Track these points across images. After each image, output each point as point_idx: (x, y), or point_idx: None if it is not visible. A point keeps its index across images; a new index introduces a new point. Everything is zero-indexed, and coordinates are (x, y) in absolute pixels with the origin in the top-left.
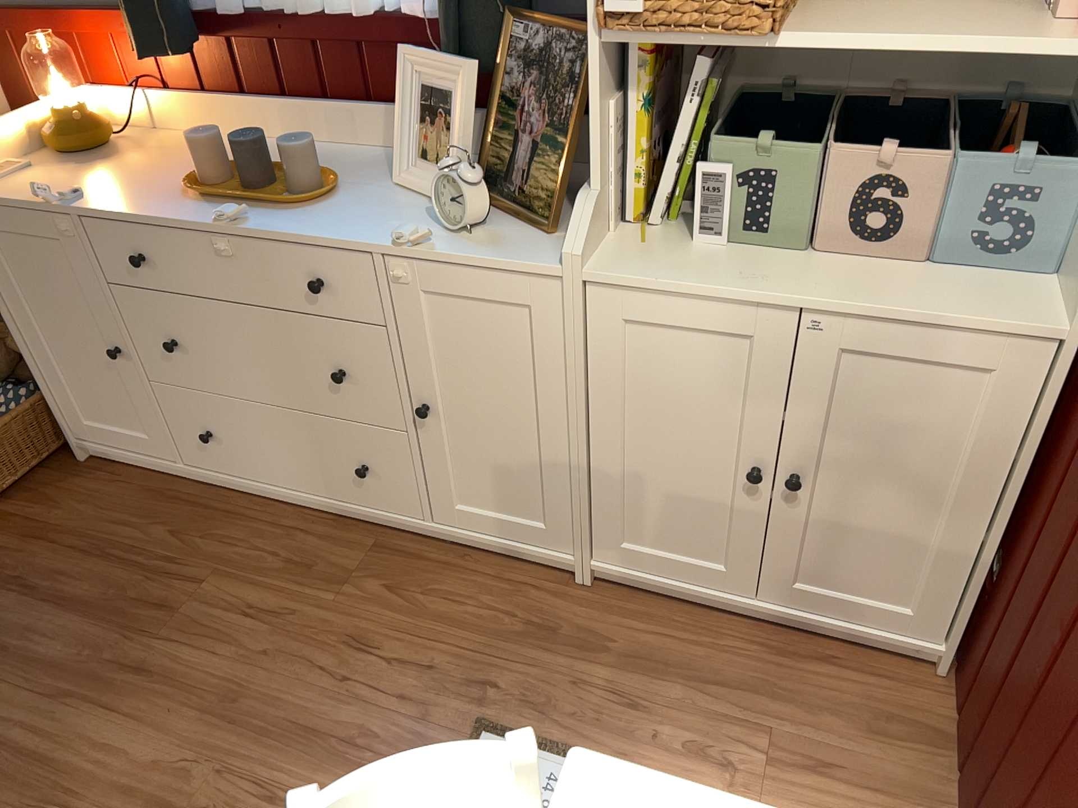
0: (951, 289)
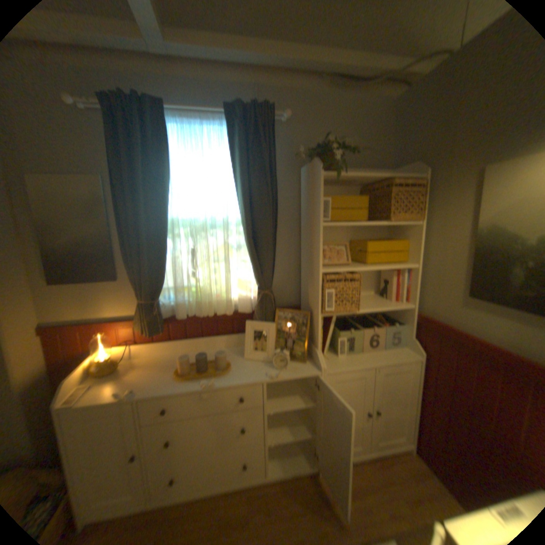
0: (396, 355)
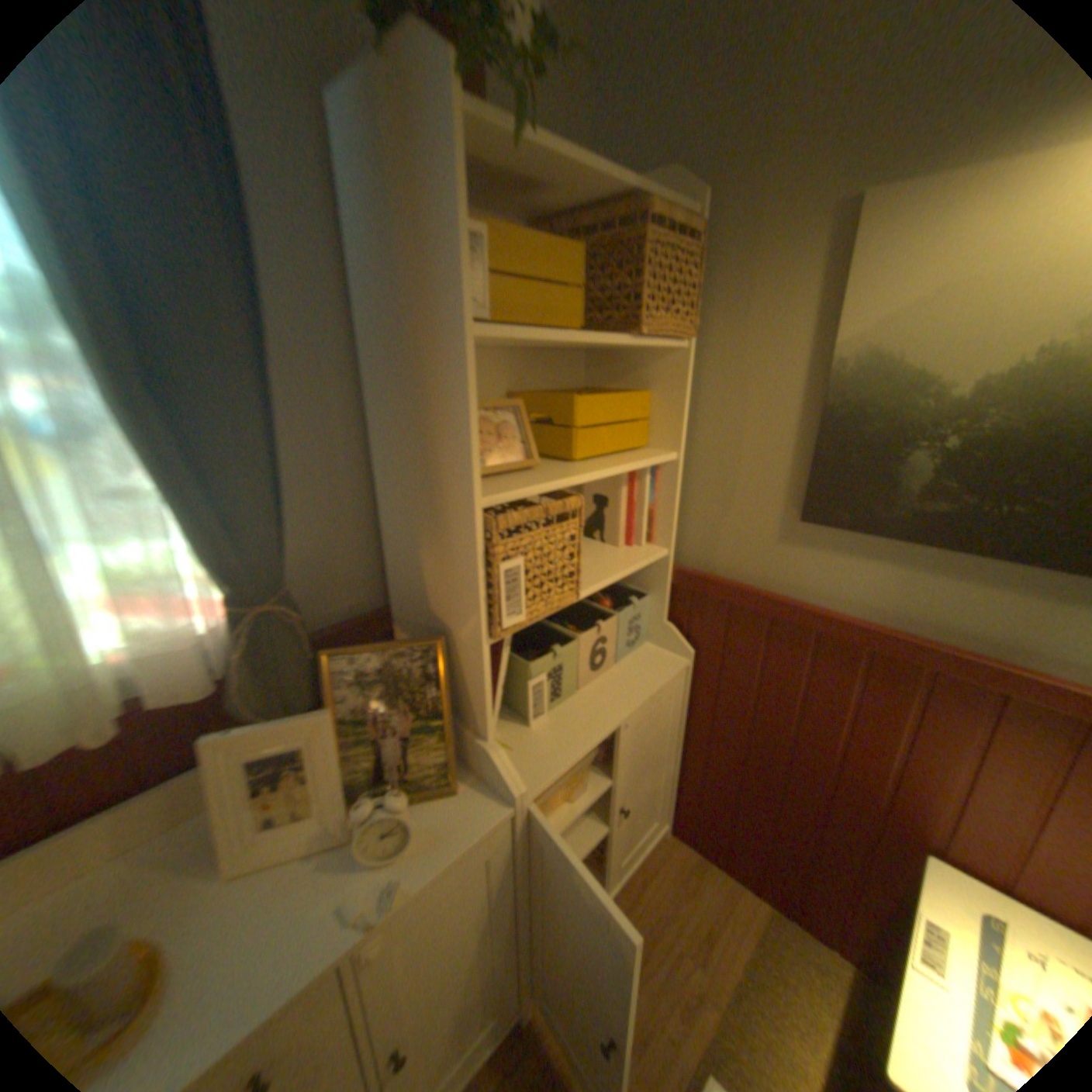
0: (640, 667)
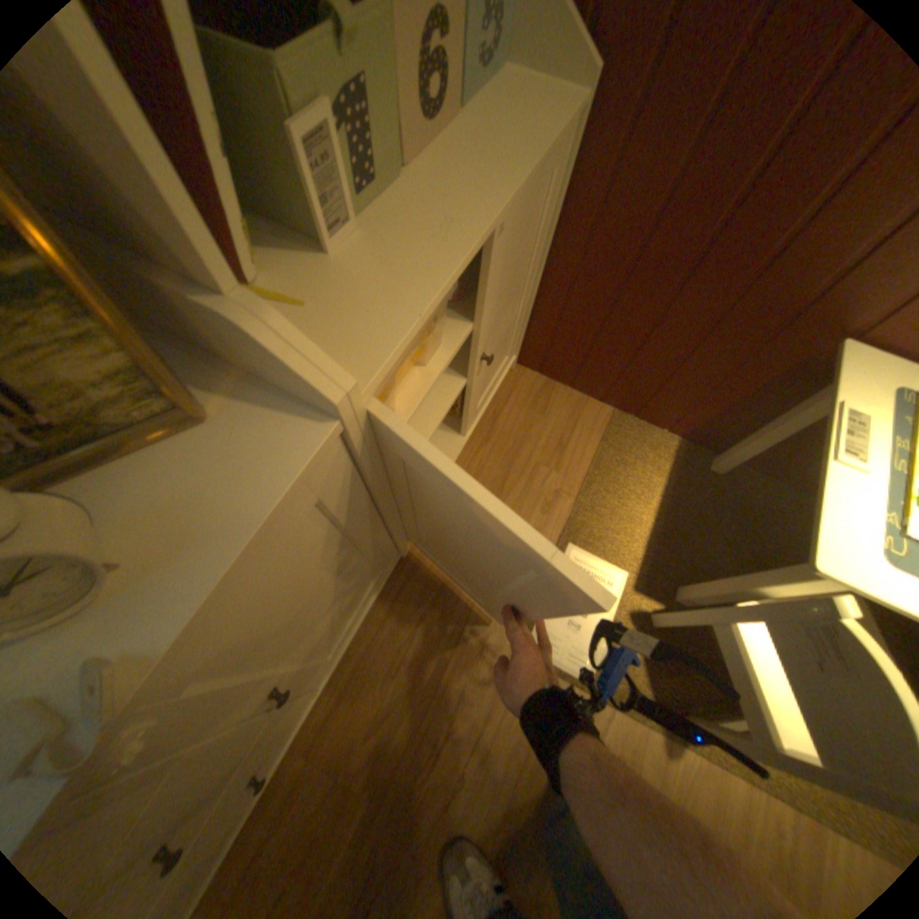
0: (510, 109)
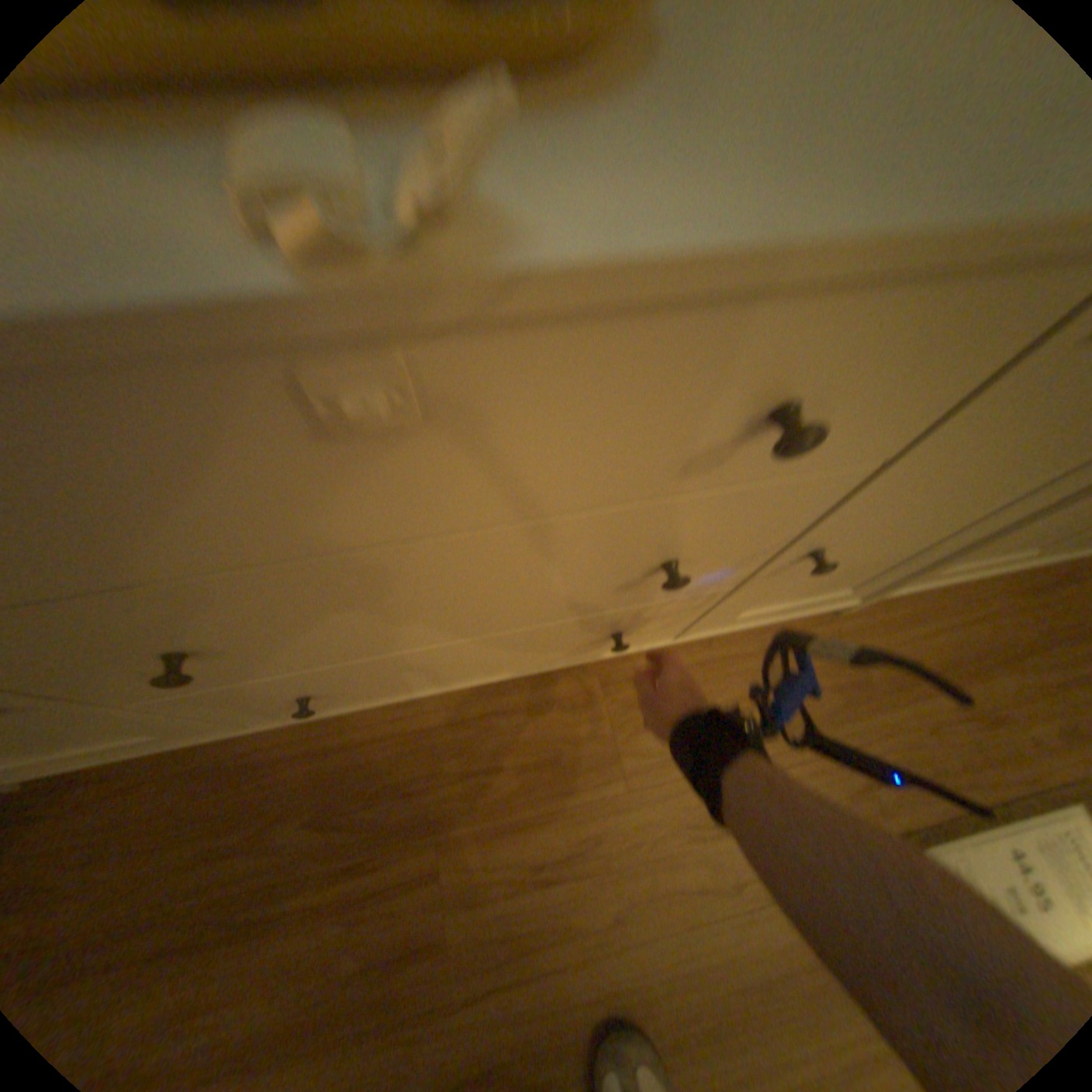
0: None
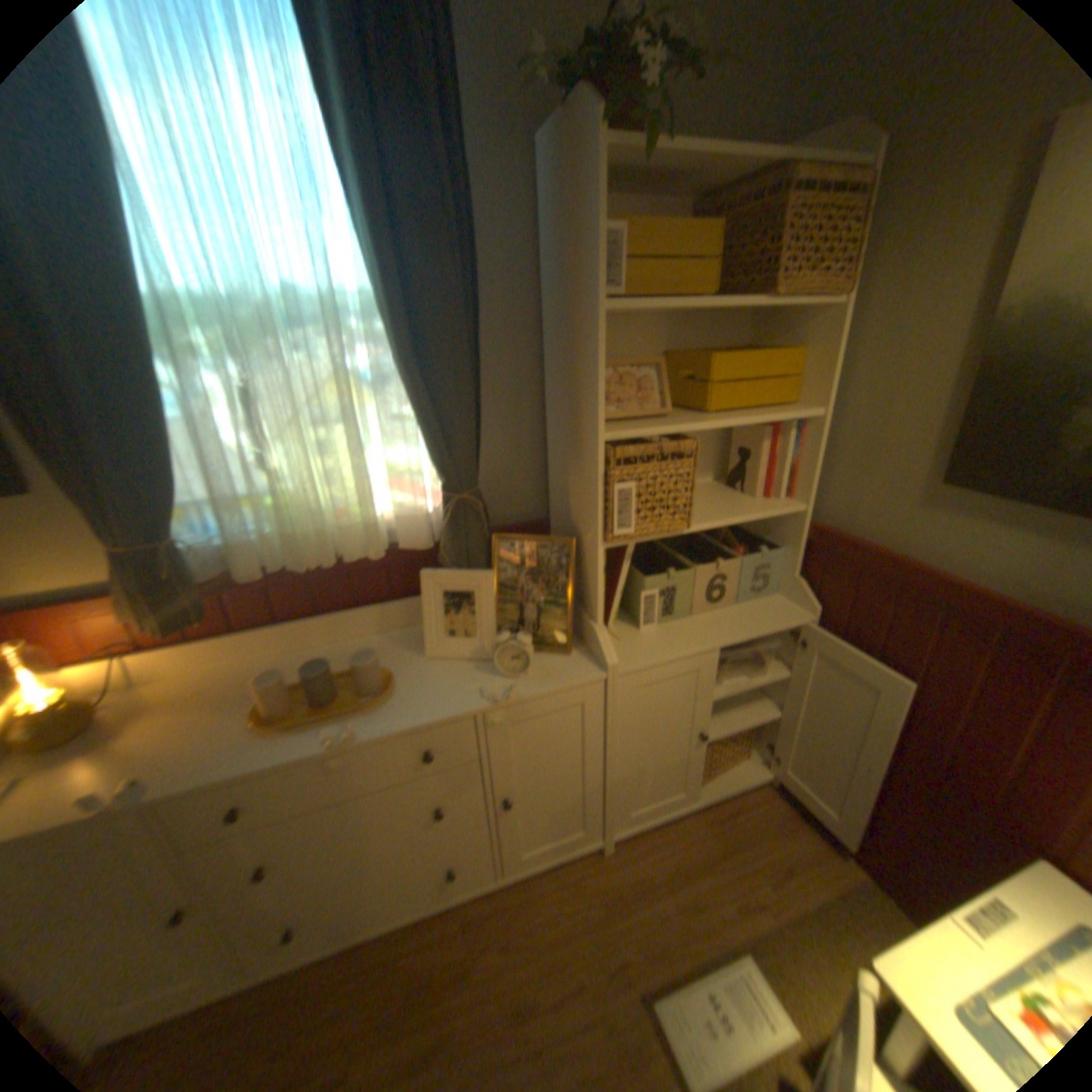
0: (759, 612)
